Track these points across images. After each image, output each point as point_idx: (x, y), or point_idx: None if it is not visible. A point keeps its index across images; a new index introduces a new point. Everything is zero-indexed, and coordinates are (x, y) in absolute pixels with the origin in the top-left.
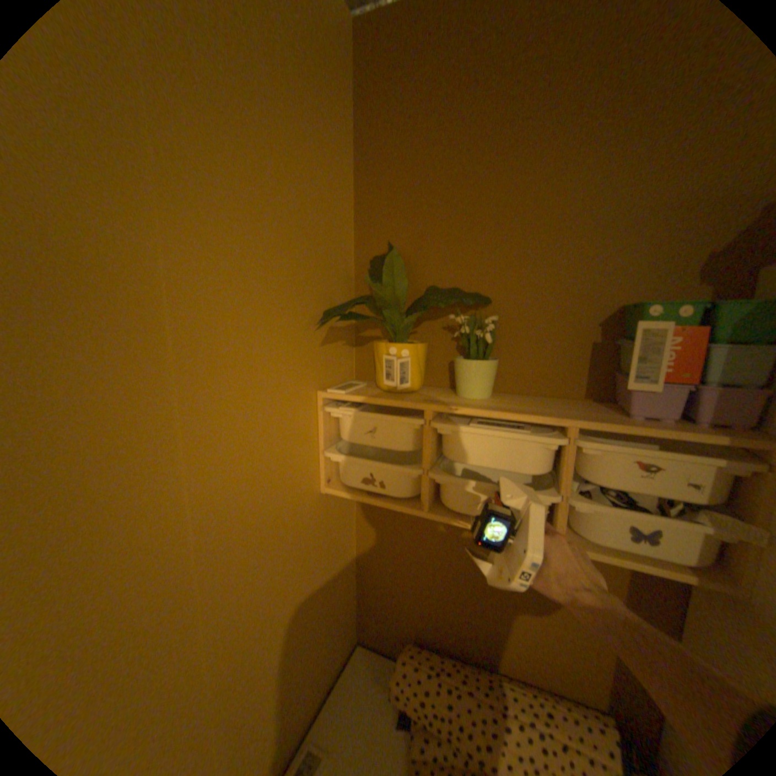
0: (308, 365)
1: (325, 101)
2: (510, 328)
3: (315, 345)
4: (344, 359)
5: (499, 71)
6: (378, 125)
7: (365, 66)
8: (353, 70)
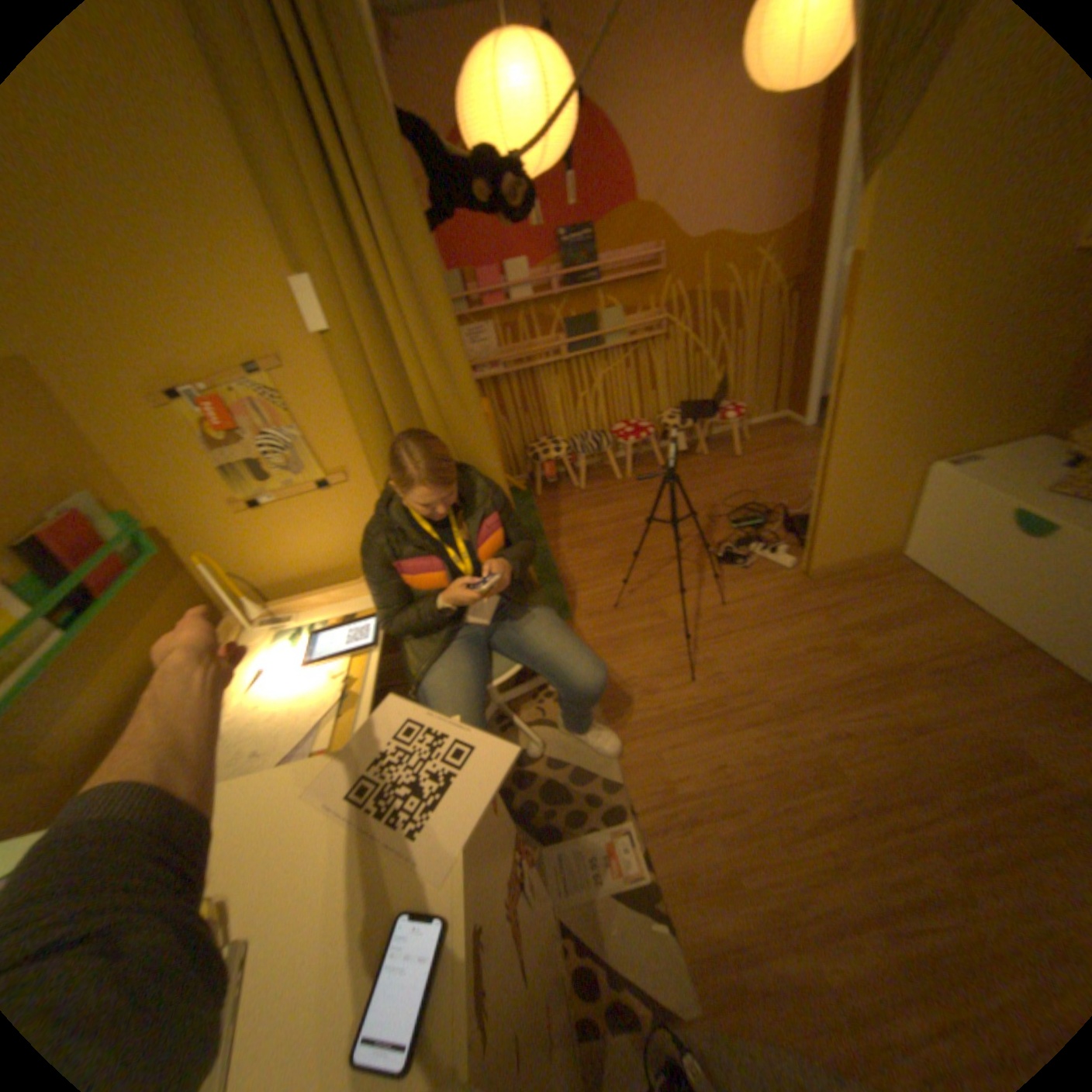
0: None
1: None
2: None
3: None
4: None
5: None
6: None
7: None
8: None
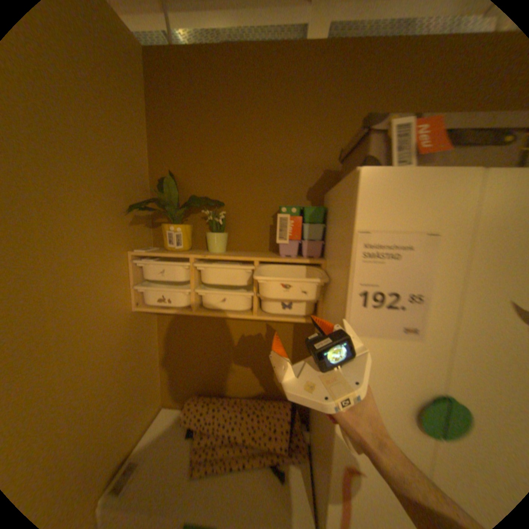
0: (121, 237)
1: (126, 91)
2: (234, 219)
3: (125, 226)
4: (144, 235)
5: (221, 94)
6: (160, 107)
7: (151, 74)
8: (143, 74)
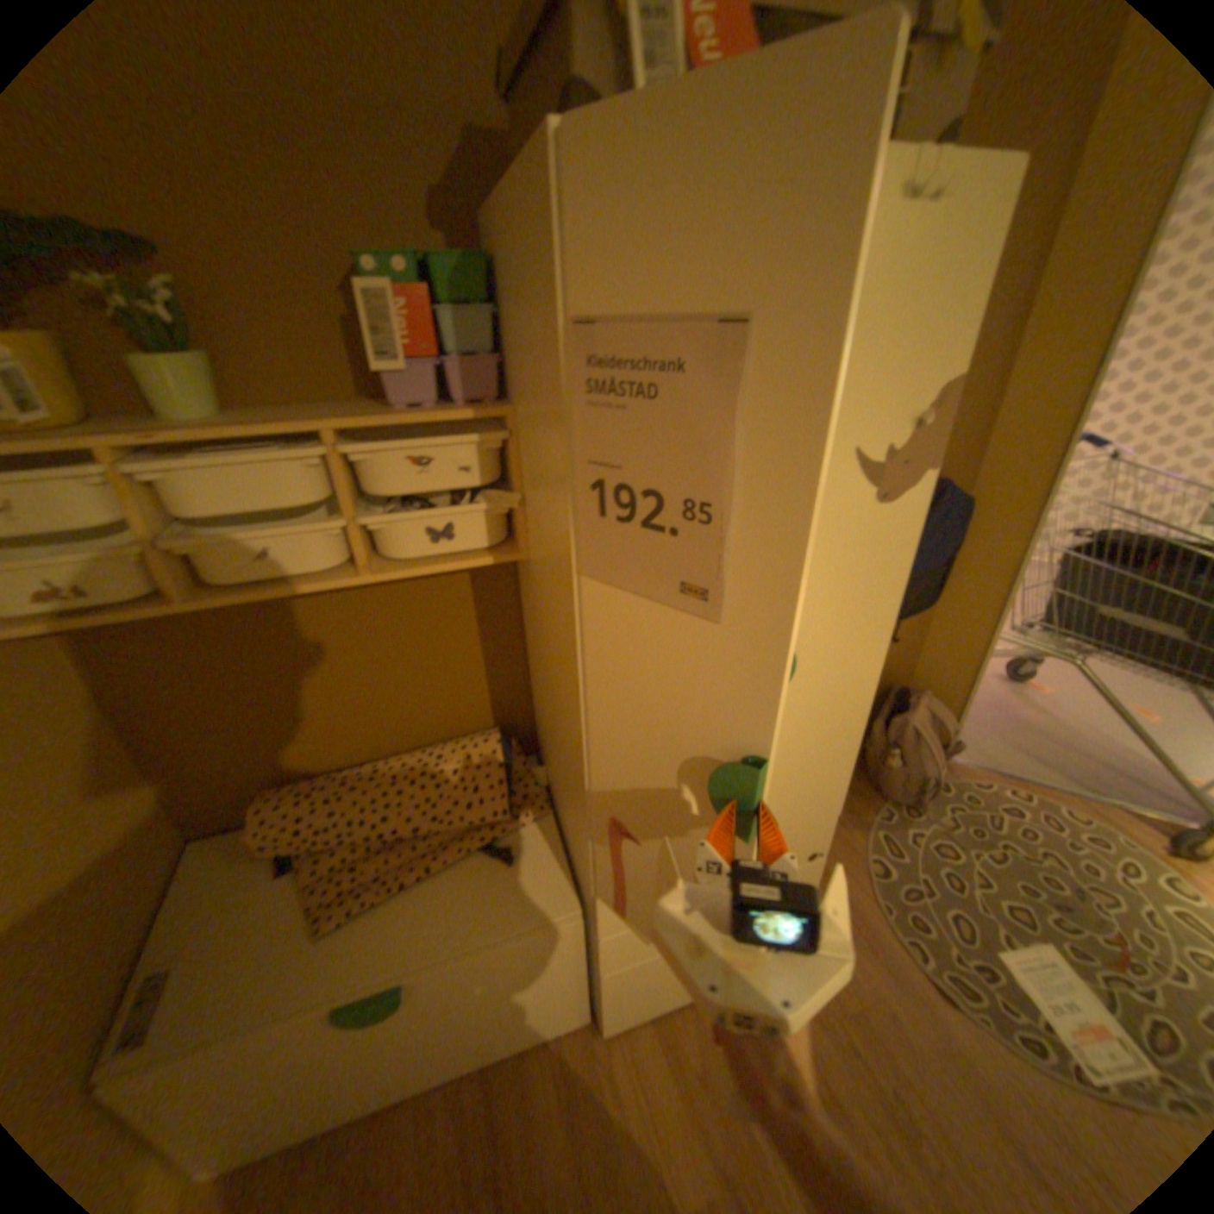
0: None
1: None
2: (213, 301)
3: None
4: None
5: None
6: None
7: None
8: None
